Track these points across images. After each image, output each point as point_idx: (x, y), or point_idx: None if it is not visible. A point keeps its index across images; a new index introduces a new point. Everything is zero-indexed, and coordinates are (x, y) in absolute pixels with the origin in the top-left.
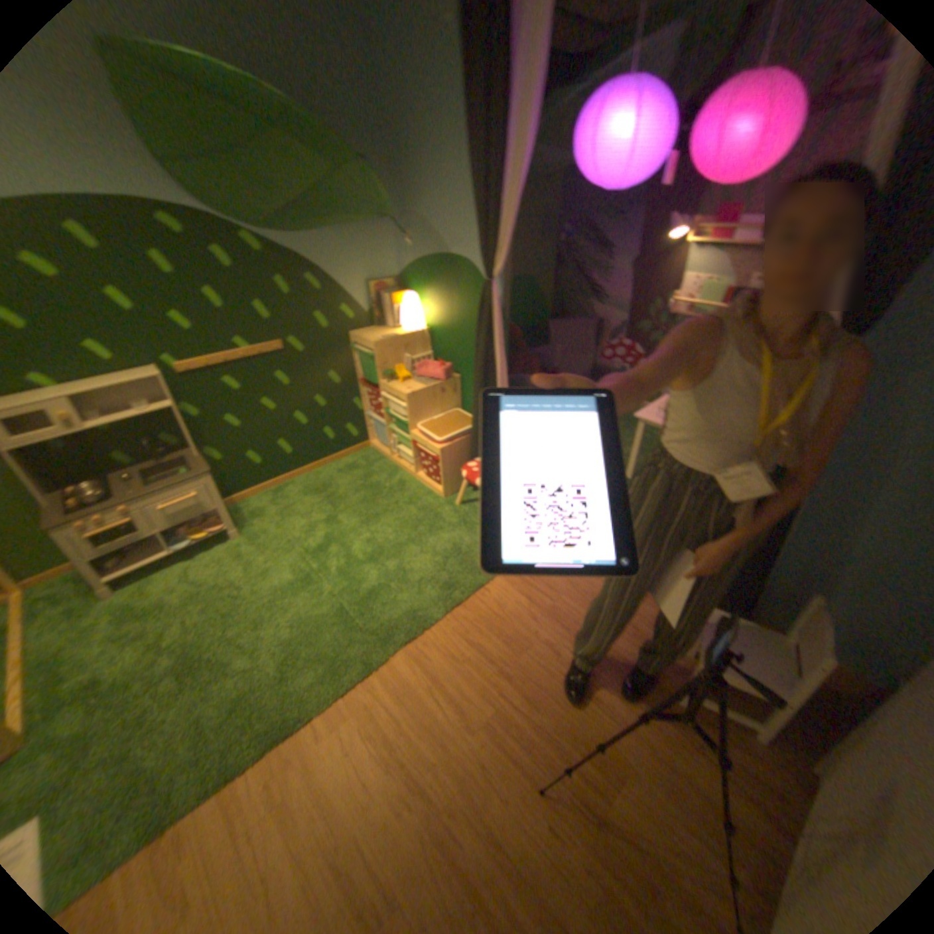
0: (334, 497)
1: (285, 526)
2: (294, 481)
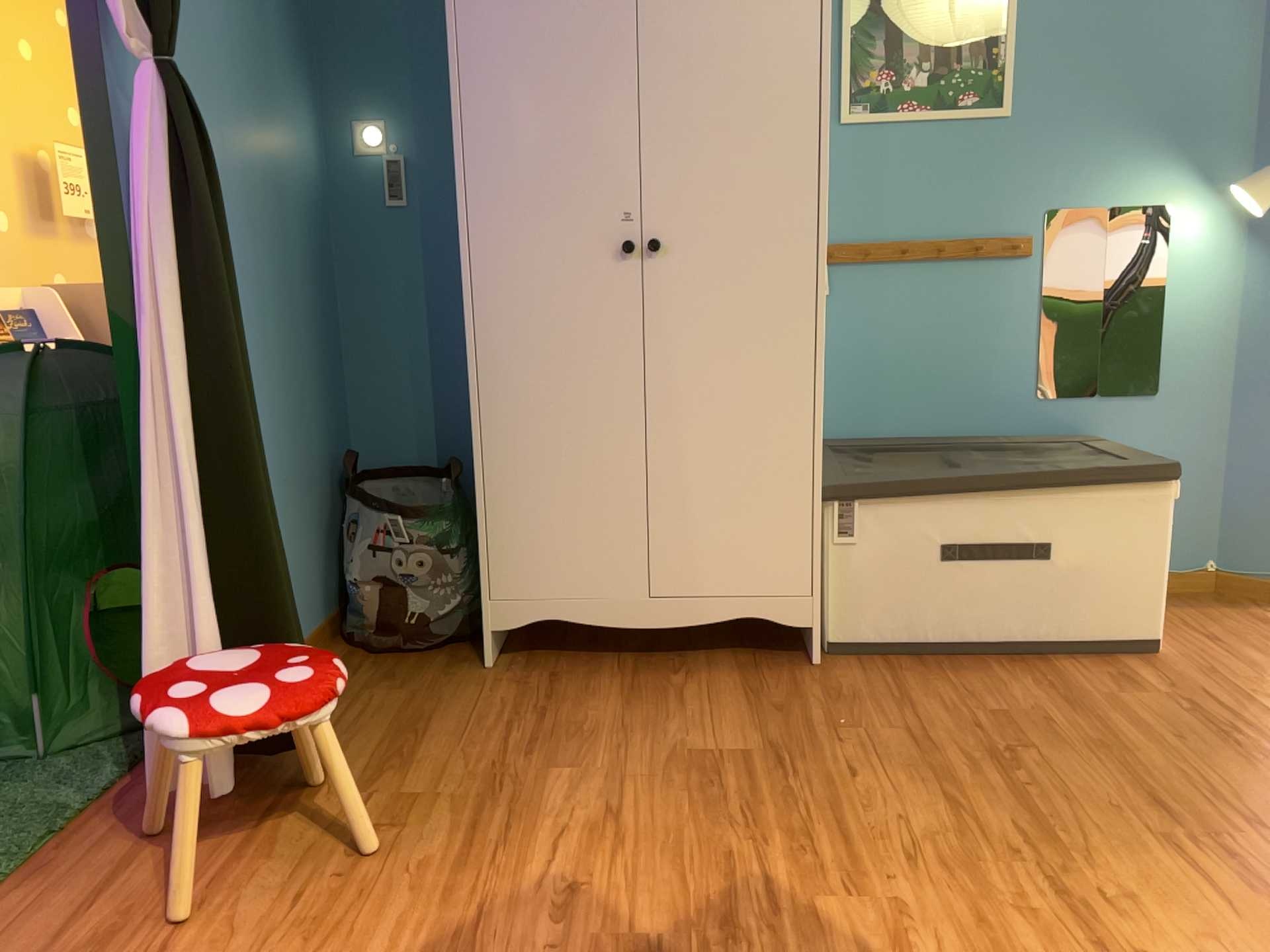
0: None
1: None
2: None
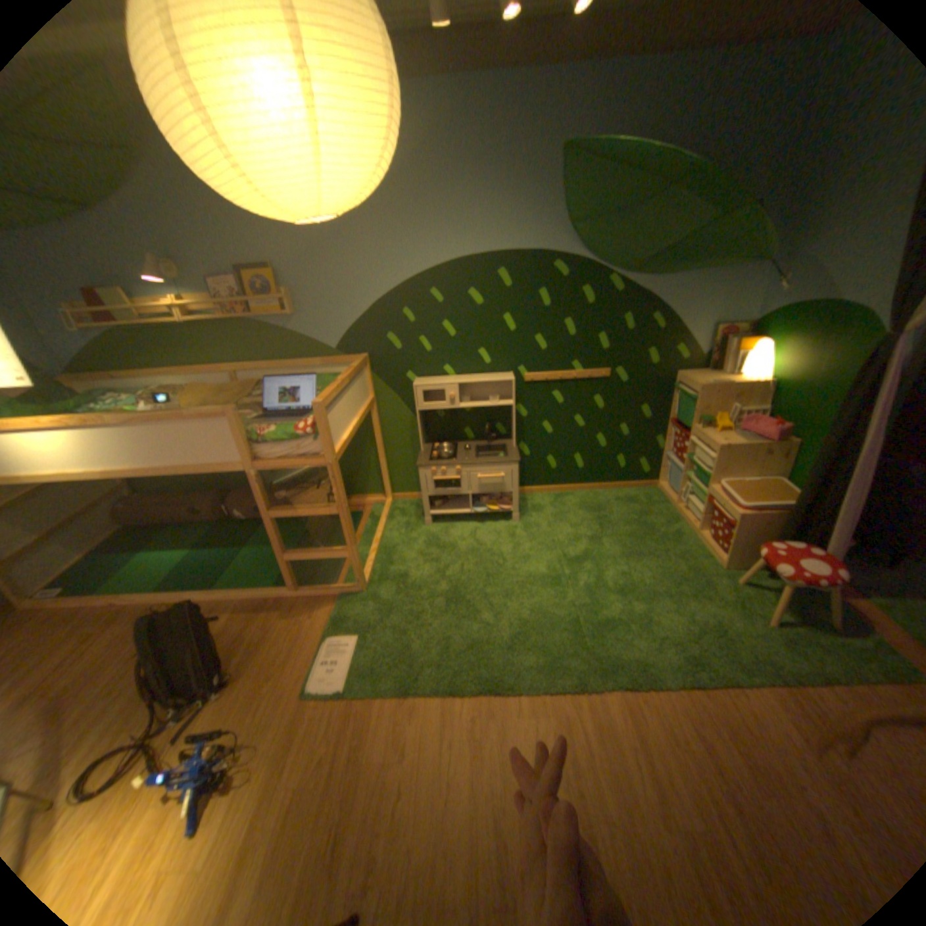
0: (605, 520)
1: (554, 528)
2: (574, 493)
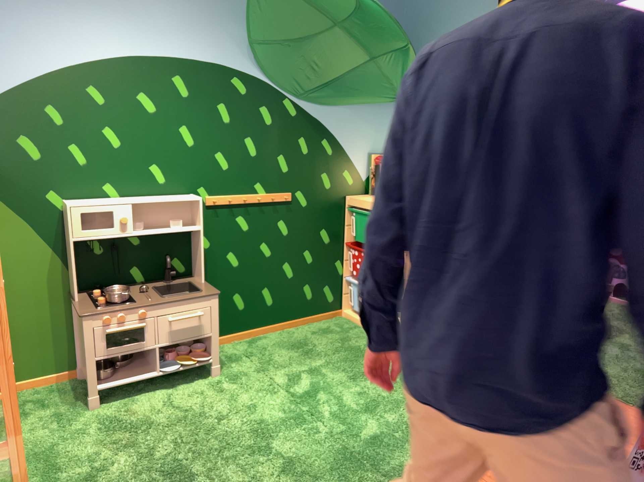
0: (313, 353)
1: (265, 371)
2: (266, 336)
